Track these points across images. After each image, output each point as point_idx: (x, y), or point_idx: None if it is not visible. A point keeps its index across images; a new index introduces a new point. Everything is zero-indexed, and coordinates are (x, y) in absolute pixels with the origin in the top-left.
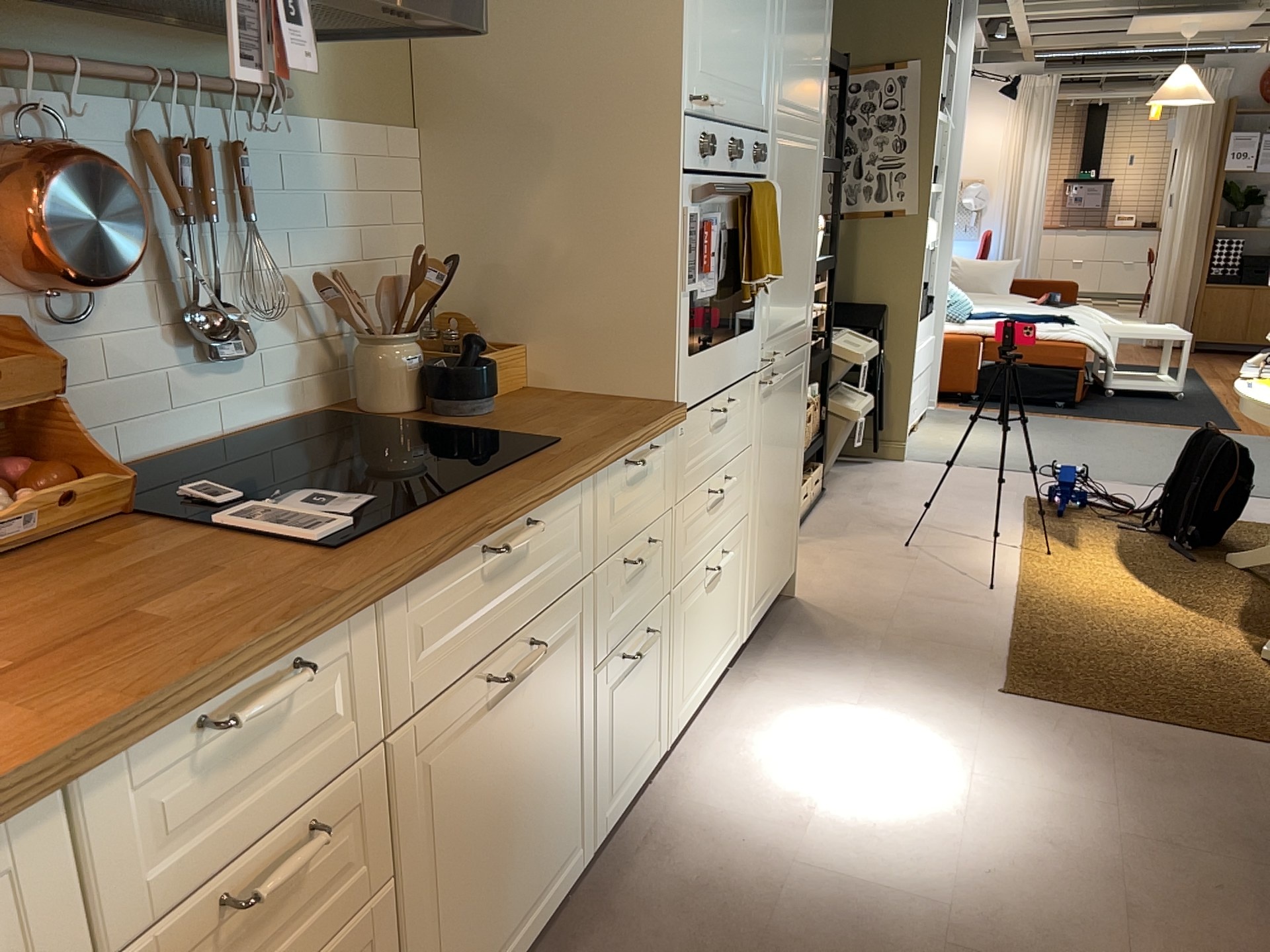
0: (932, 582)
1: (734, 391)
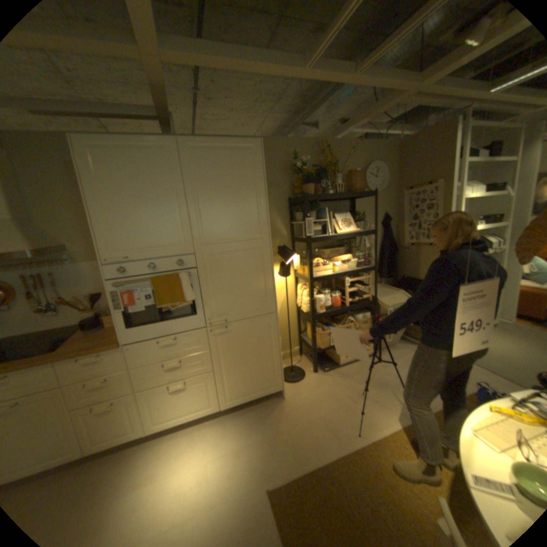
0: (339, 419)
1: (180, 335)
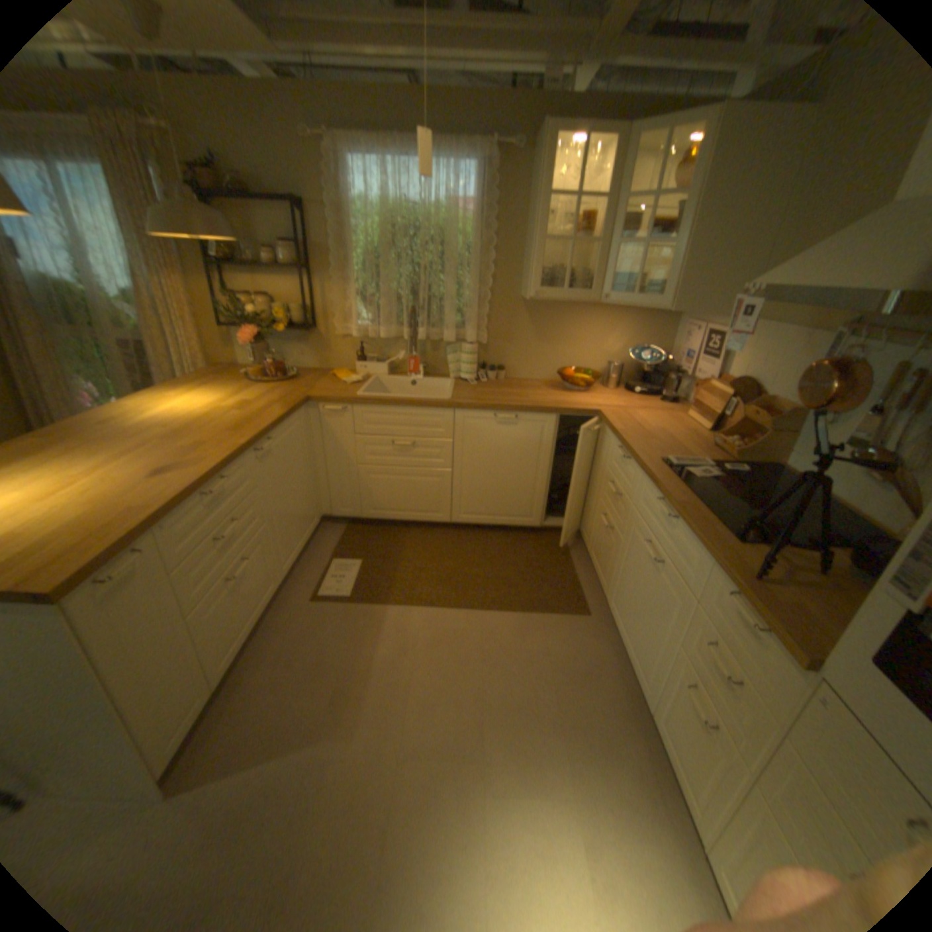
0: None
1: None
